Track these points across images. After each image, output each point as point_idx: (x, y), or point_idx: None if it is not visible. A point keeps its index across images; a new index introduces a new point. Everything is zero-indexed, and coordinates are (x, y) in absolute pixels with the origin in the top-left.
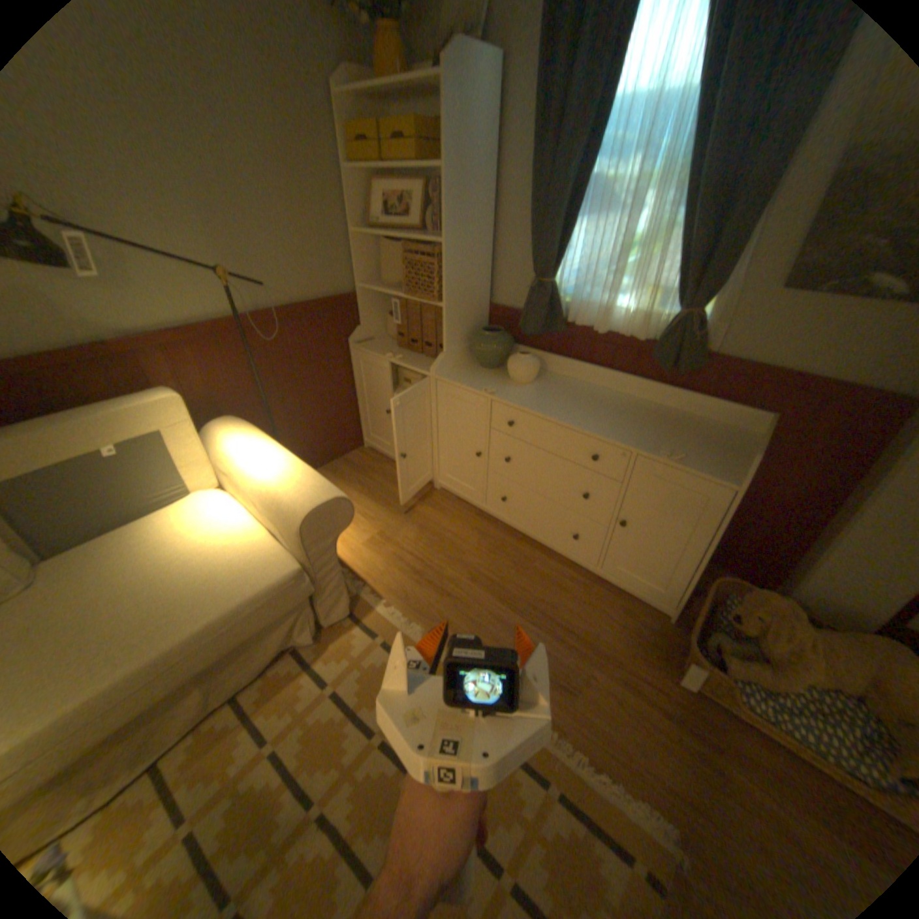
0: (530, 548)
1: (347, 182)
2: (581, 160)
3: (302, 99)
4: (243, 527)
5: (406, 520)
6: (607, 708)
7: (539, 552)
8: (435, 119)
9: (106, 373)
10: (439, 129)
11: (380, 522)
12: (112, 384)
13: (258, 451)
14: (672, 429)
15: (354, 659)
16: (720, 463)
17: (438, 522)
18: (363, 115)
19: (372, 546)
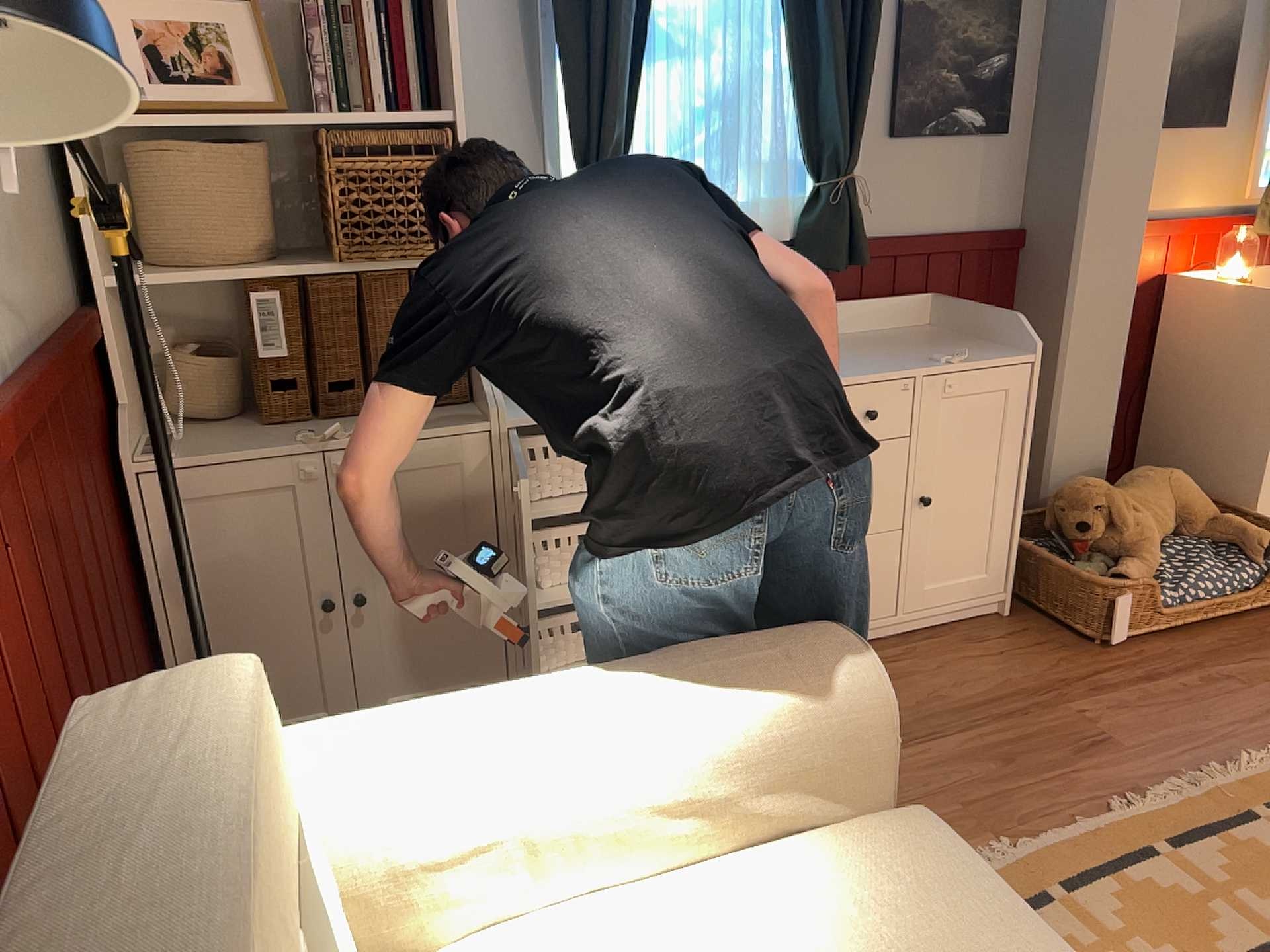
0: None
1: None
2: None
3: None
4: (706, 896)
5: None
6: (1133, 722)
7: None
8: None
9: None
10: None
11: None
12: None
13: (526, 705)
14: (882, 347)
15: None
16: (982, 350)
17: None
18: None
19: None
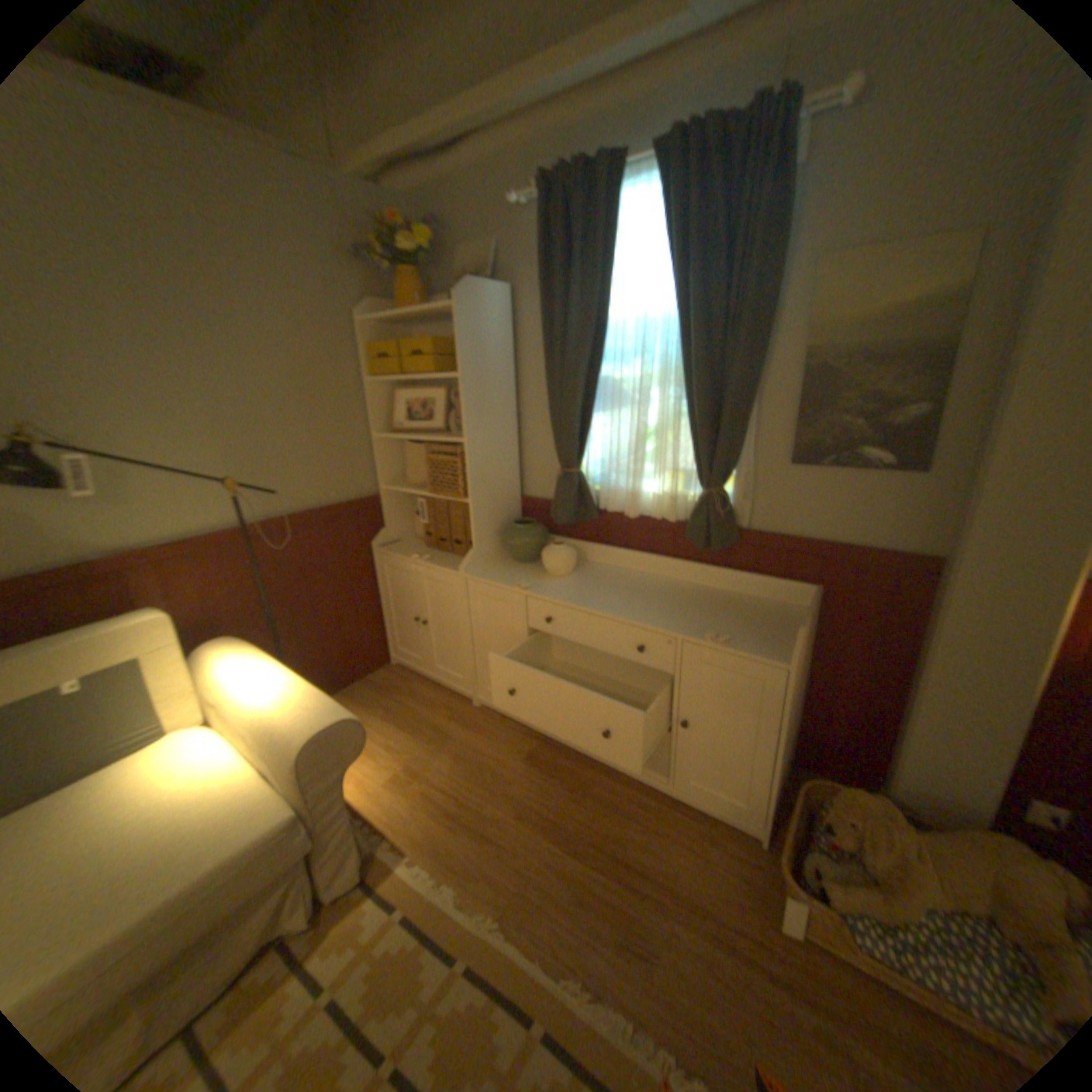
0: (589, 770)
1: (369, 393)
2: (587, 366)
3: (325, 327)
4: (226, 771)
5: (437, 749)
6: (694, 977)
7: (599, 774)
8: (451, 338)
9: (83, 597)
10: (455, 346)
11: (405, 754)
12: (87, 609)
13: (254, 674)
14: (717, 610)
15: (362, 946)
16: (768, 642)
17: (477, 747)
18: (385, 336)
19: (394, 786)
